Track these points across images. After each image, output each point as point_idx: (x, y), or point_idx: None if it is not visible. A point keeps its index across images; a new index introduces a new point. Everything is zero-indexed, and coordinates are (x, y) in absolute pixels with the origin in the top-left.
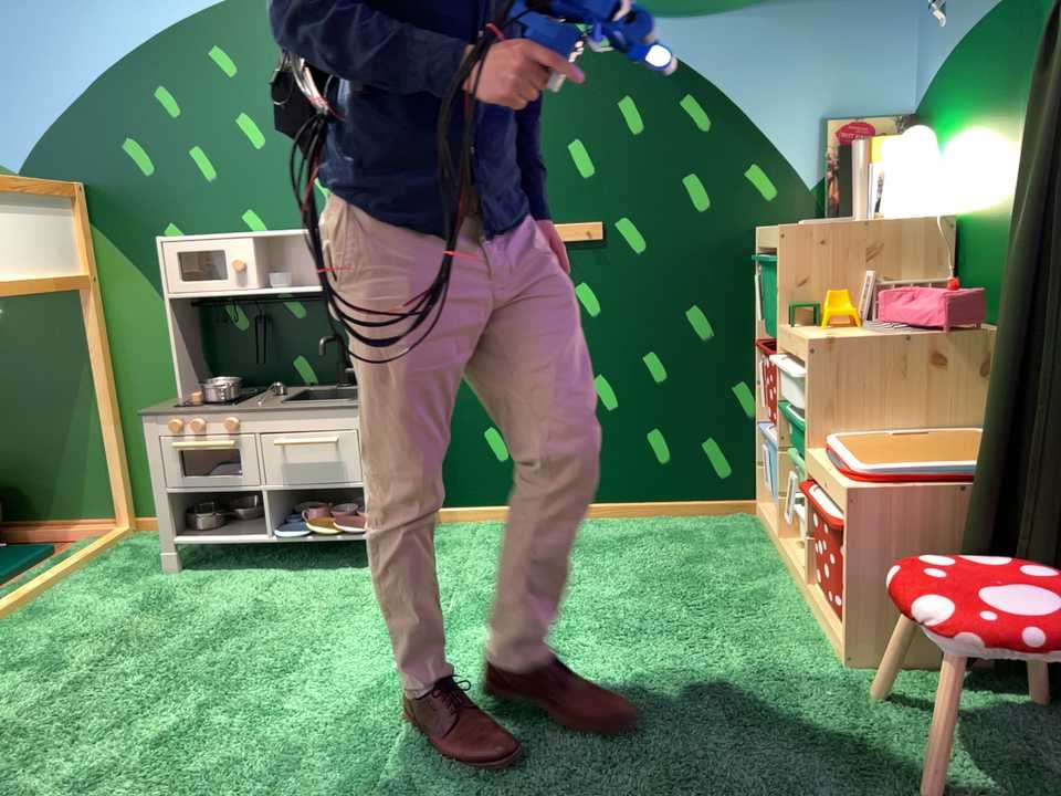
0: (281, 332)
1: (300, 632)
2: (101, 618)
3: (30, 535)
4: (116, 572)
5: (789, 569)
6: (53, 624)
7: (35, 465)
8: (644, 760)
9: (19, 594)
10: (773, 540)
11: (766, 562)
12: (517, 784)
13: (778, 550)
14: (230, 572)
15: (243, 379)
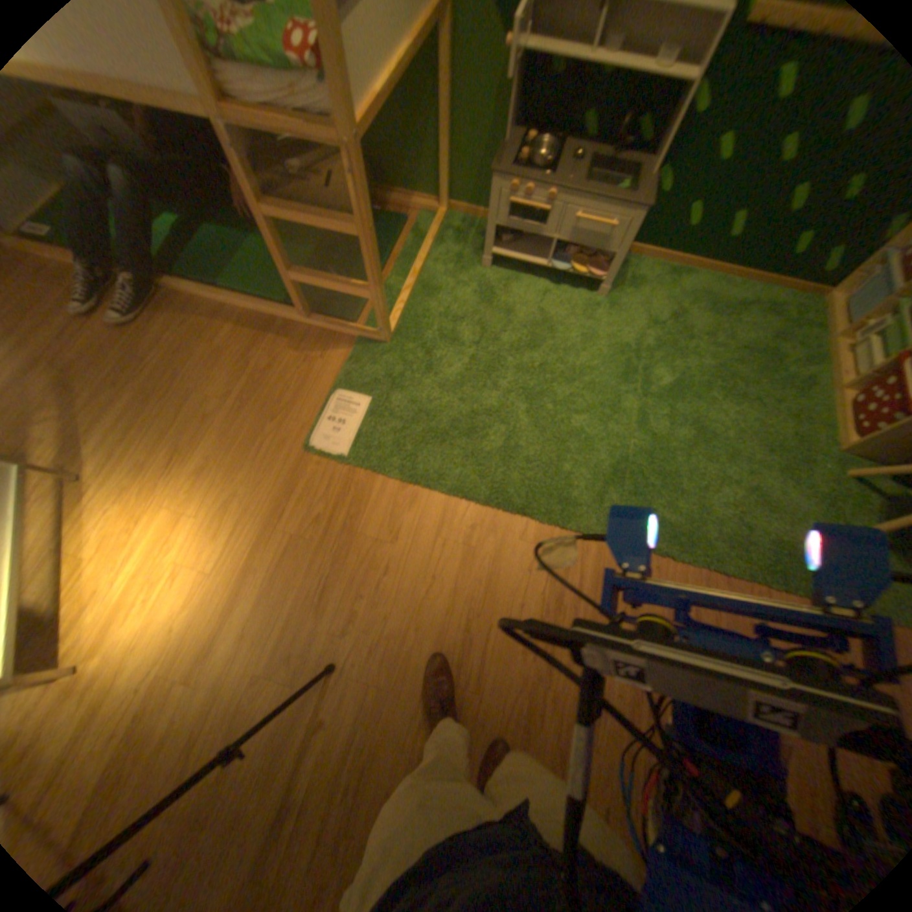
0: (587, 86)
1: (569, 345)
2: (462, 303)
3: (388, 200)
4: (454, 257)
5: (831, 365)
6: (440, 302)
7: (390, 151)
8: (737, 483)
9: (415, 272)
10: (828, 332)
11: (818, 352)
12: (684, 482)
13: (829, 342)
14: (518, 275)
15: (544, 122)
